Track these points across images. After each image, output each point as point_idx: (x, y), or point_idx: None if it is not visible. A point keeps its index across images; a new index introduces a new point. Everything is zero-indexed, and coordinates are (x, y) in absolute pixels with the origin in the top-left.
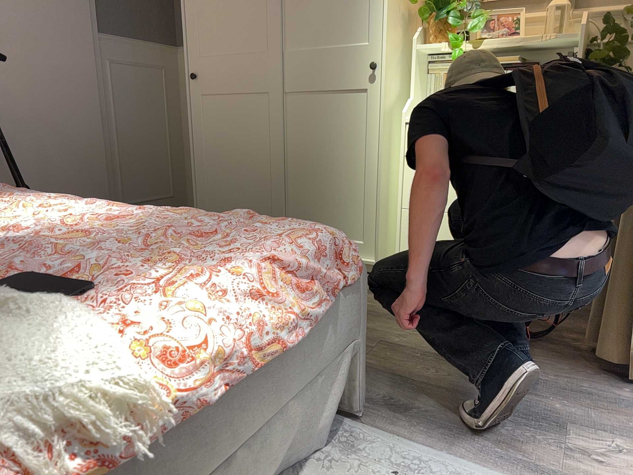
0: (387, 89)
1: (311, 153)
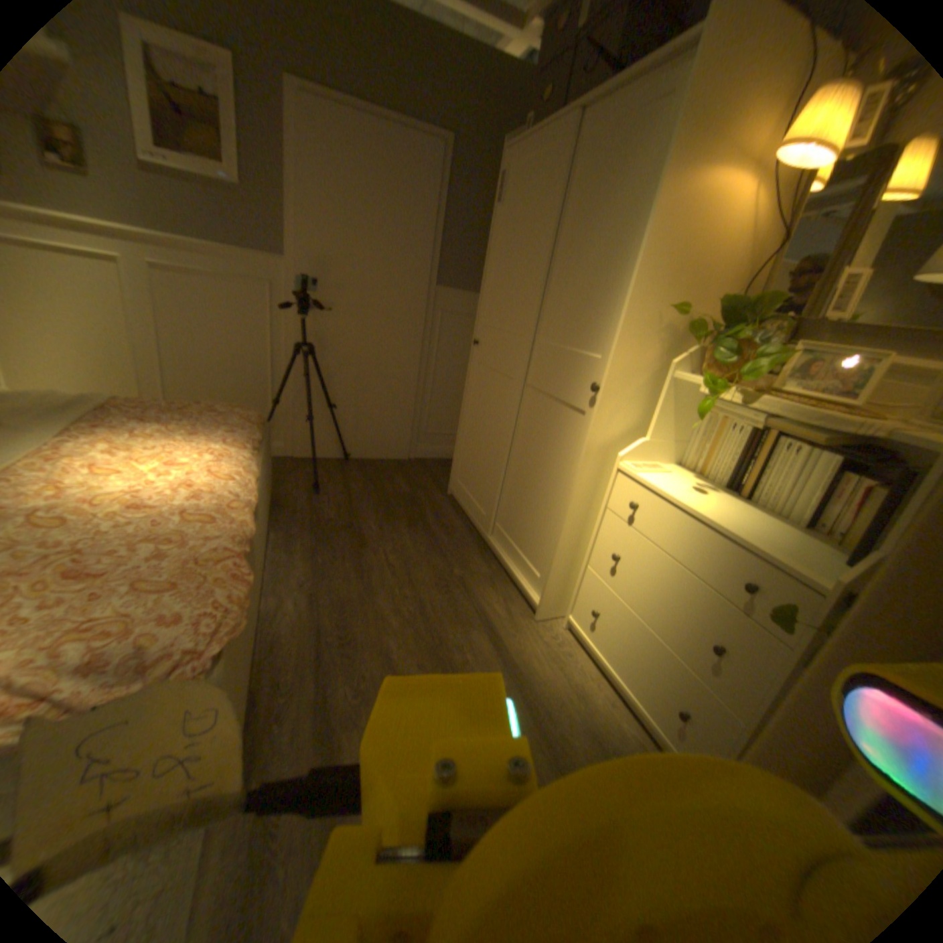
0: (602, 420)
1: (528, 456)
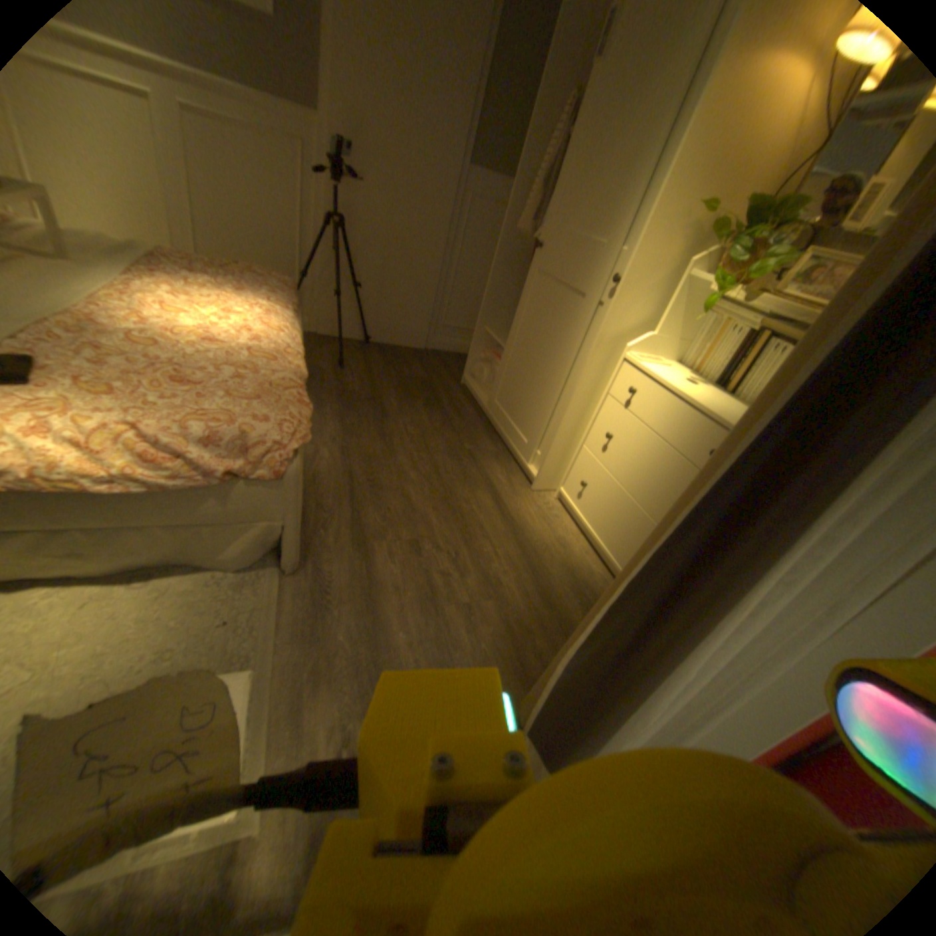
0: (619, 310)
1: (545, 346)
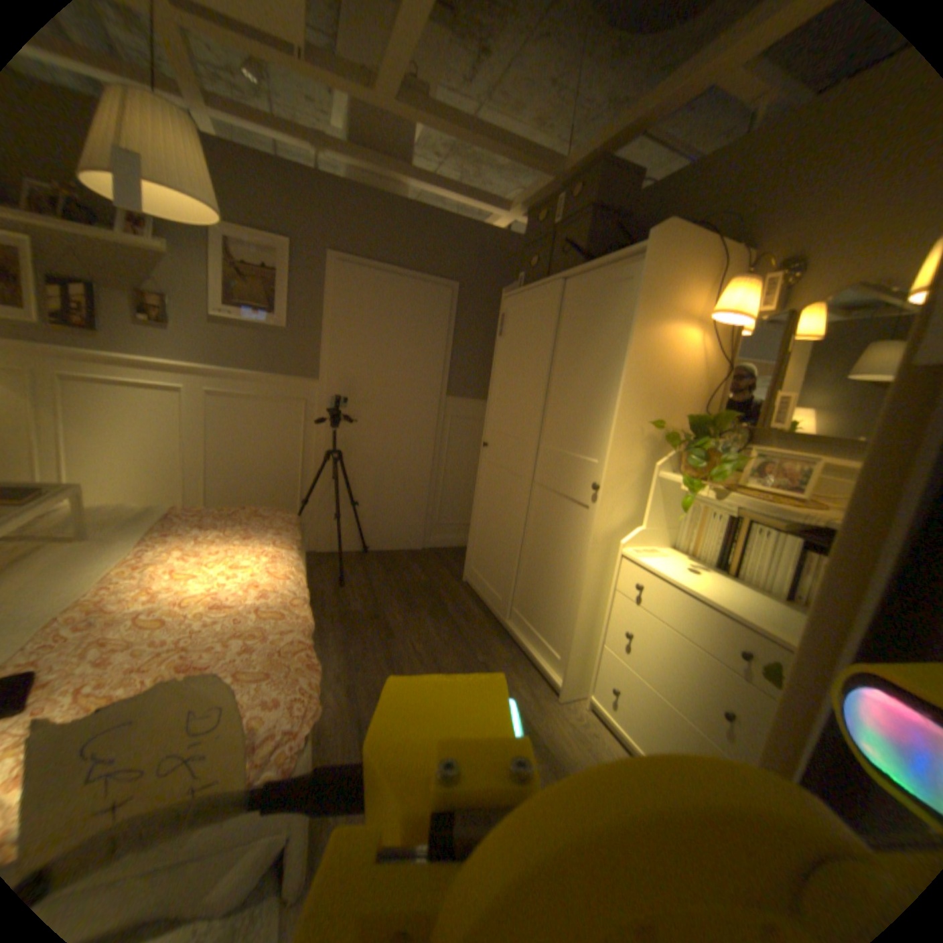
0: (604, 513)
1: (541, 545)
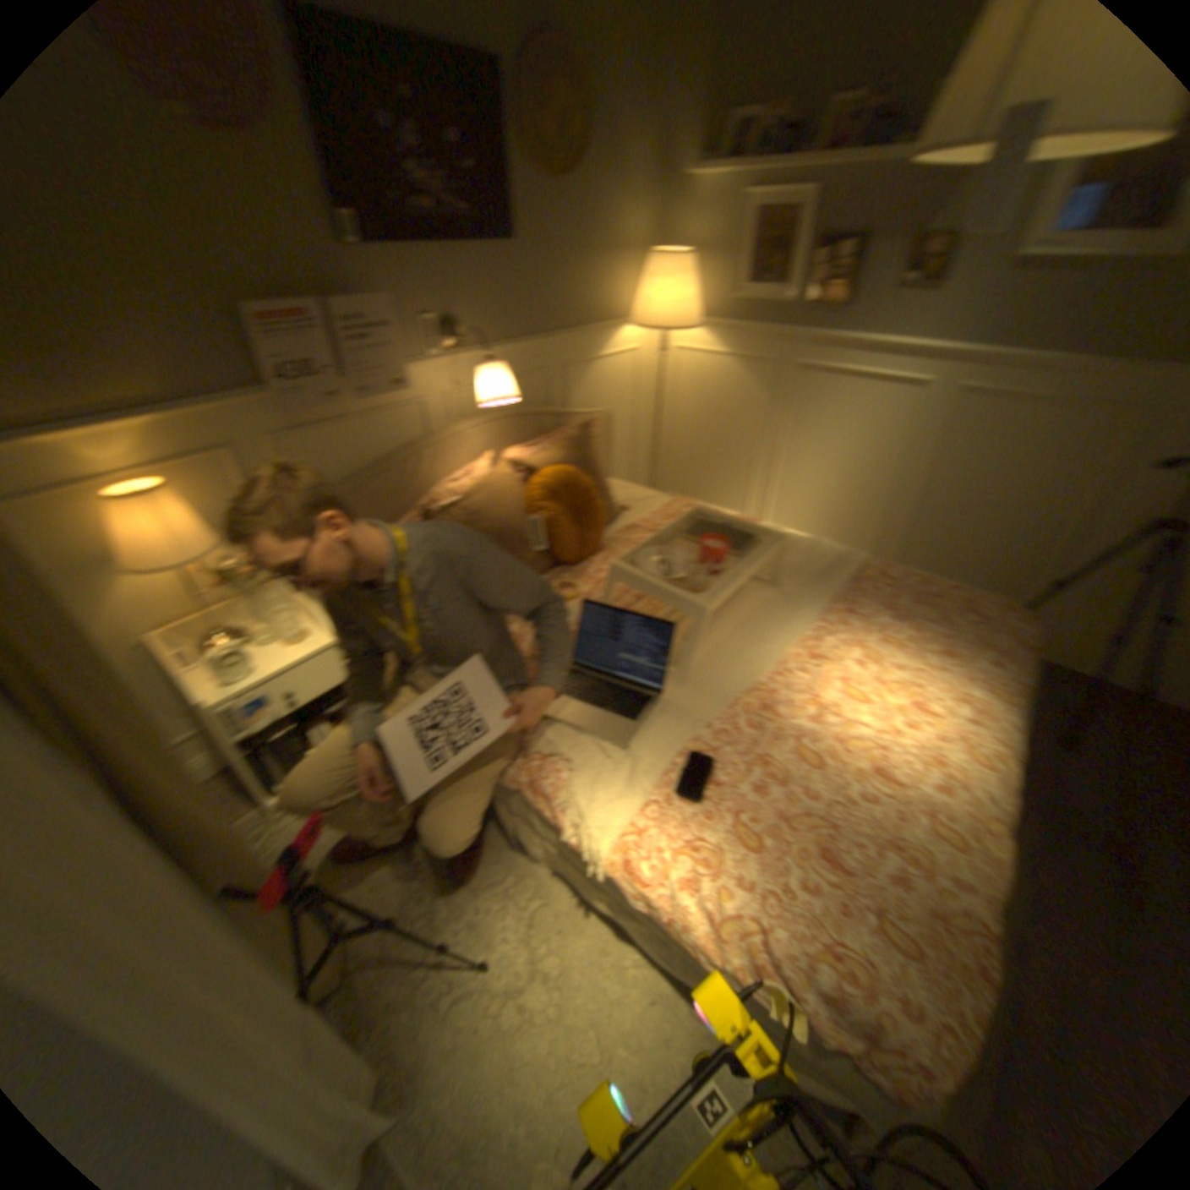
0: None
1: None
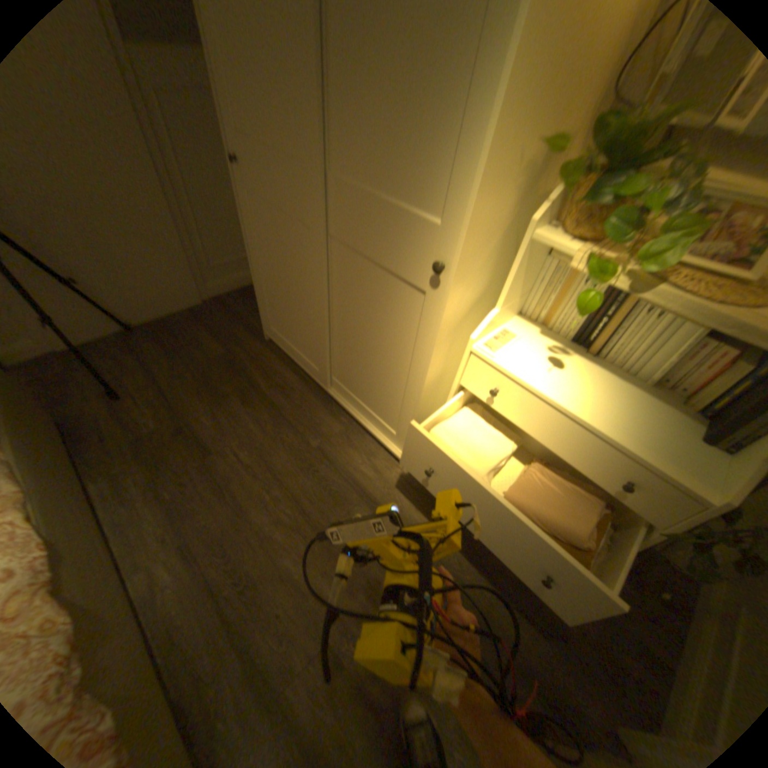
0: (452, 307)
1: (356, 322)
